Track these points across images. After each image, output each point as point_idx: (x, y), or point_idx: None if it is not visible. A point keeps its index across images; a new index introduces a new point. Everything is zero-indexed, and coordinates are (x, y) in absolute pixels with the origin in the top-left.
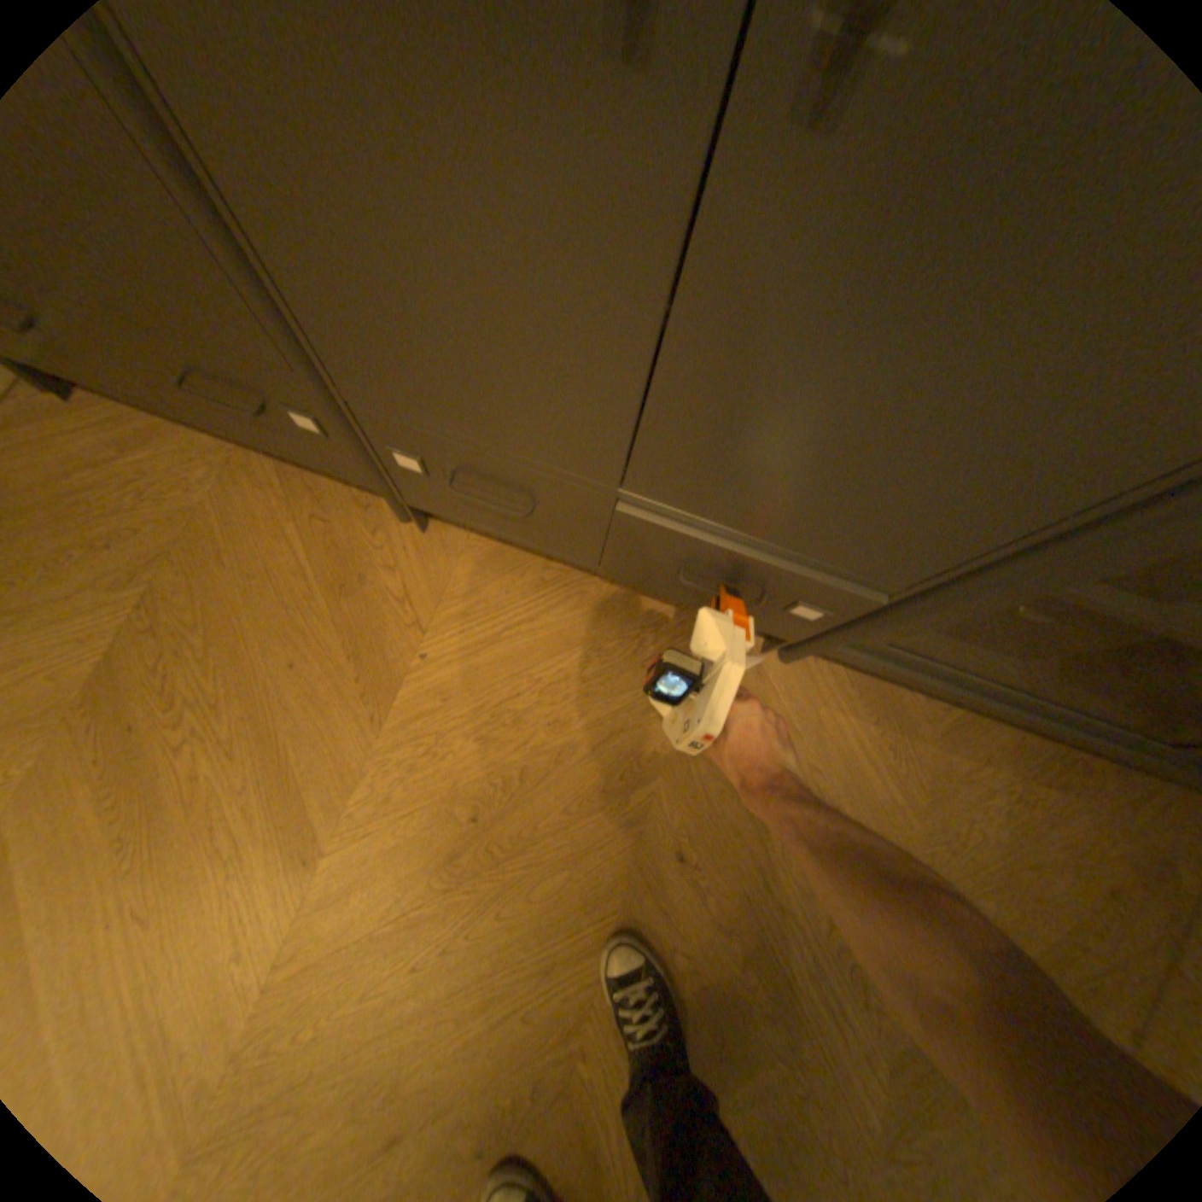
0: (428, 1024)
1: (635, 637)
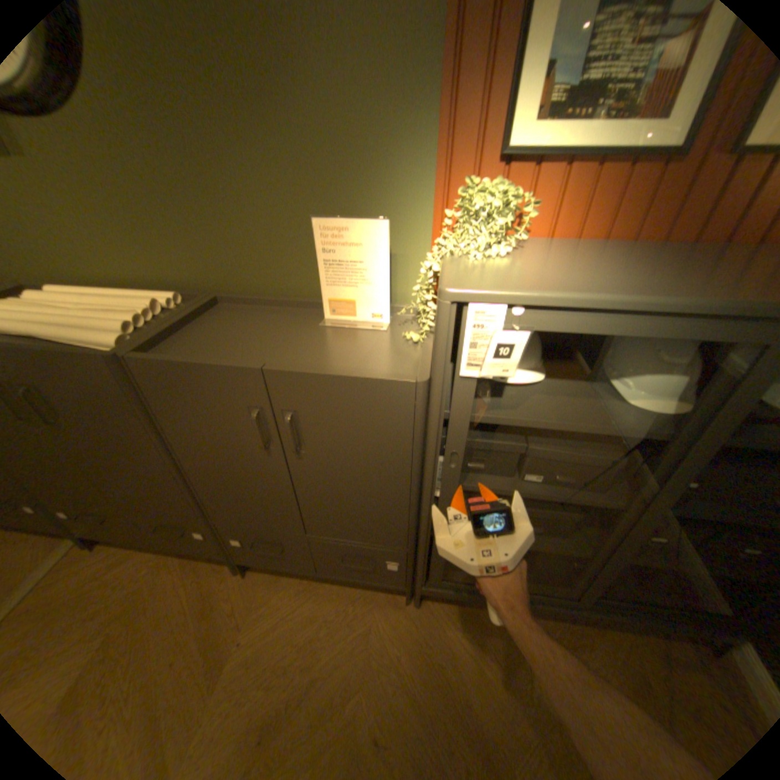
0: None
1: (343, 611)
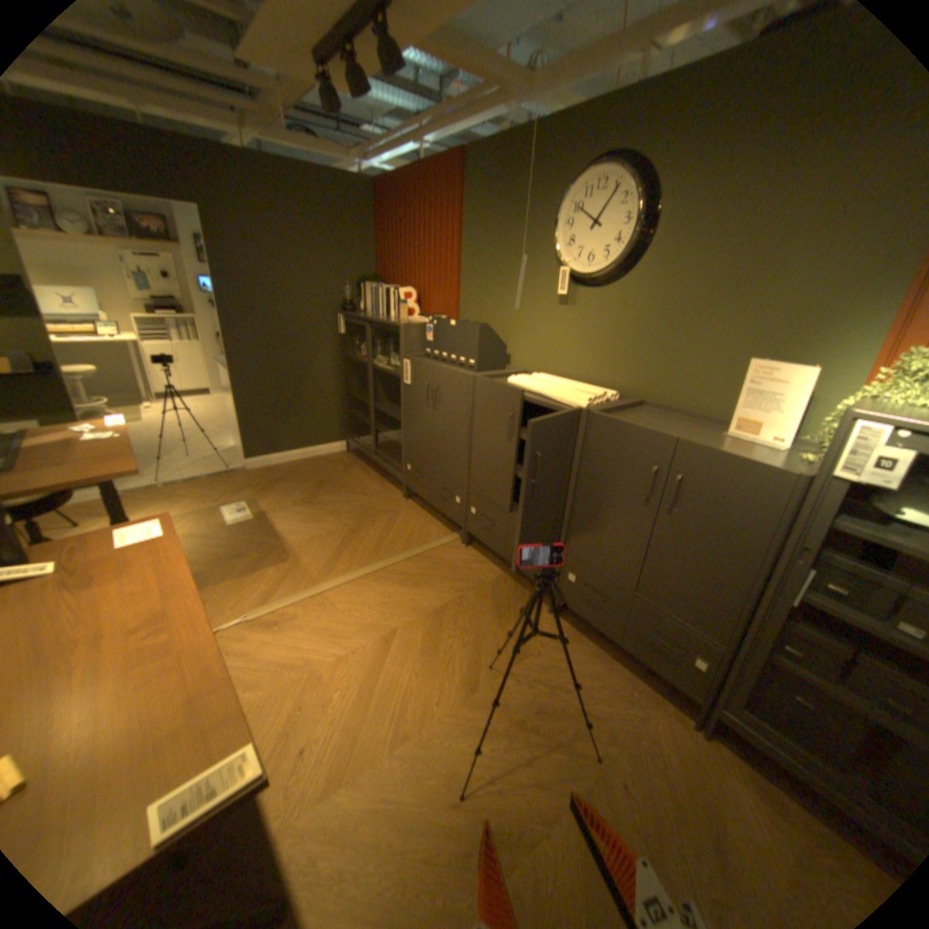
0: (490, 774)
1: (631, 692)
